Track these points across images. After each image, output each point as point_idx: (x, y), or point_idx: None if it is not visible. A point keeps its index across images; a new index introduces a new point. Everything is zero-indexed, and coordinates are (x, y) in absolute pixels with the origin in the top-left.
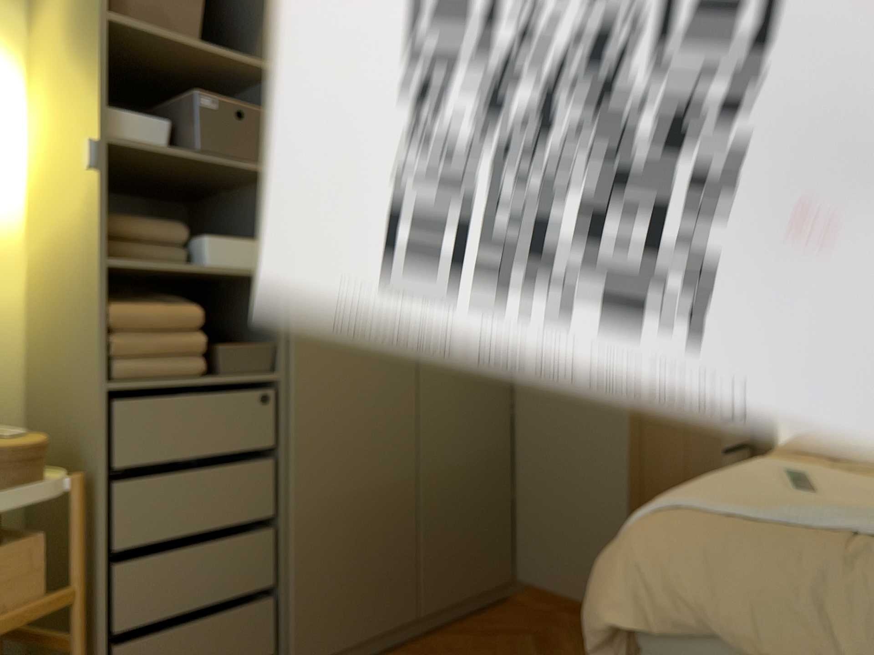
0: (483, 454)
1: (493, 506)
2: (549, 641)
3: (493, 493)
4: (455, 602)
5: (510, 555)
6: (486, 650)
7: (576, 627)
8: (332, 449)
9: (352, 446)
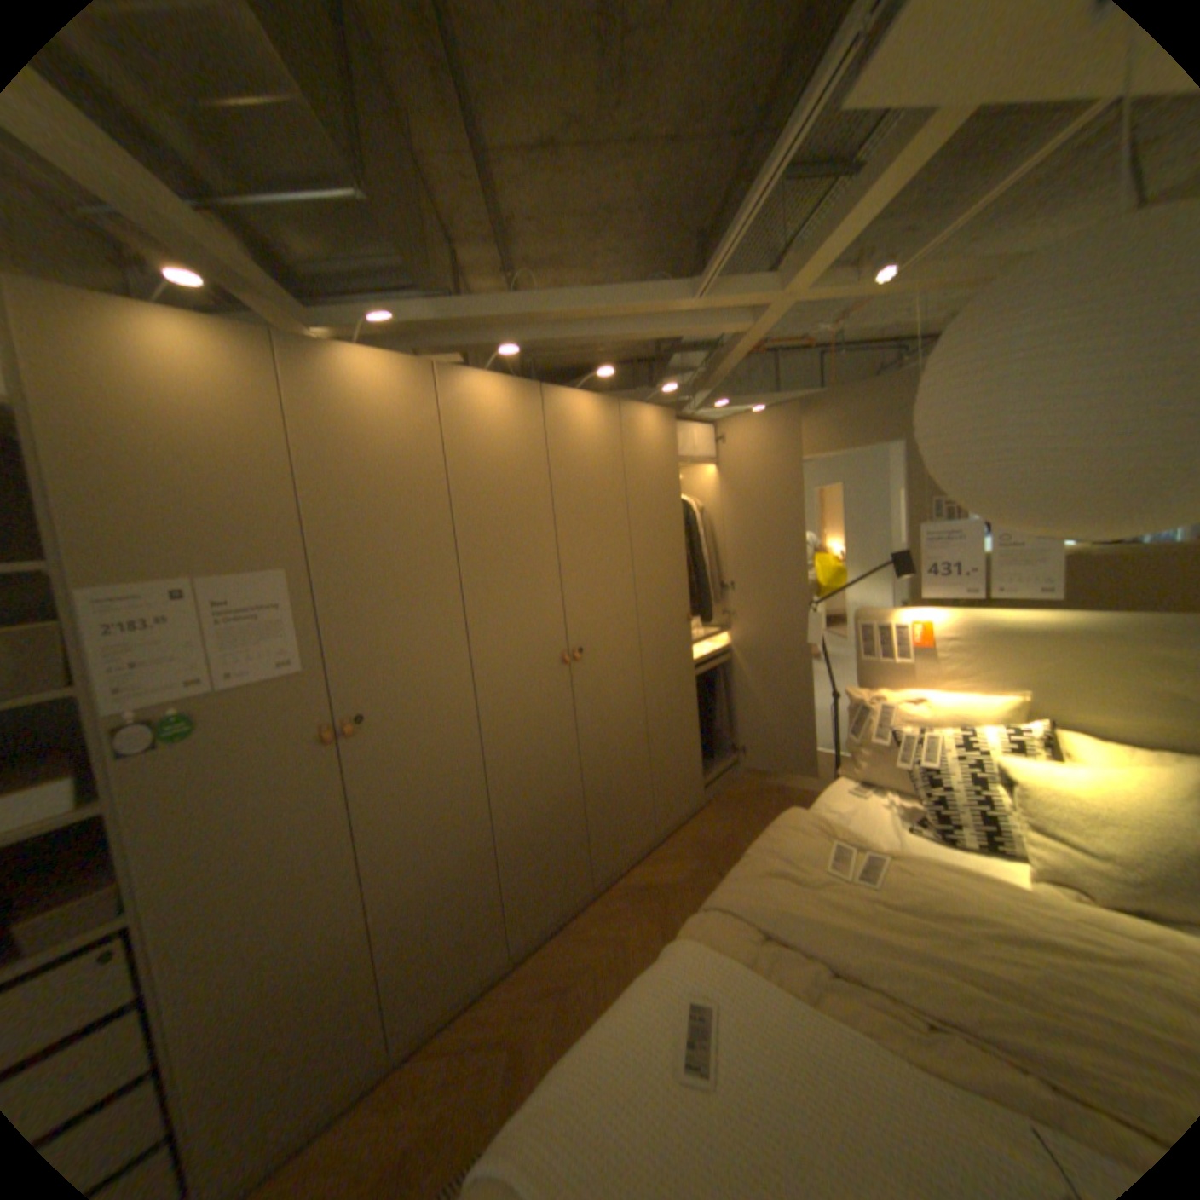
0: (454, 864)
1: (472, 907)
2: (521, 1055)
3: (471, 894)
4: (435, 1014)
5: (500, 938)
6: (453, 1083)
7: (554, 1023)
8: (231, 960)
9: (261, 944)
